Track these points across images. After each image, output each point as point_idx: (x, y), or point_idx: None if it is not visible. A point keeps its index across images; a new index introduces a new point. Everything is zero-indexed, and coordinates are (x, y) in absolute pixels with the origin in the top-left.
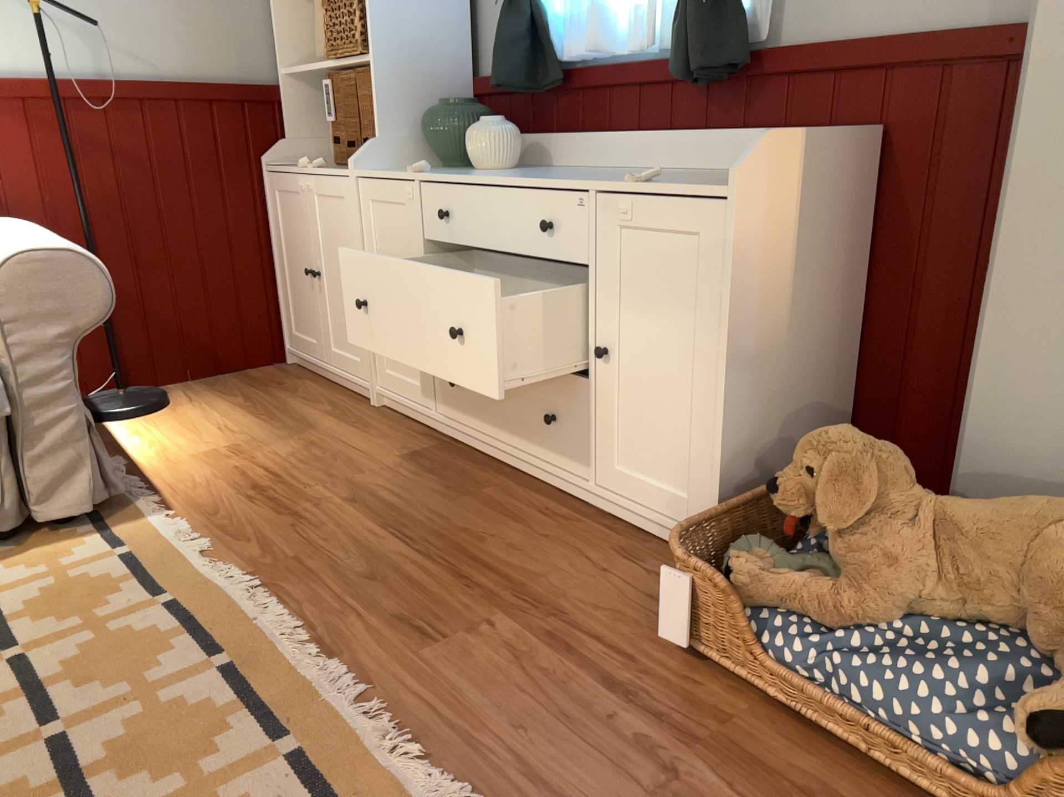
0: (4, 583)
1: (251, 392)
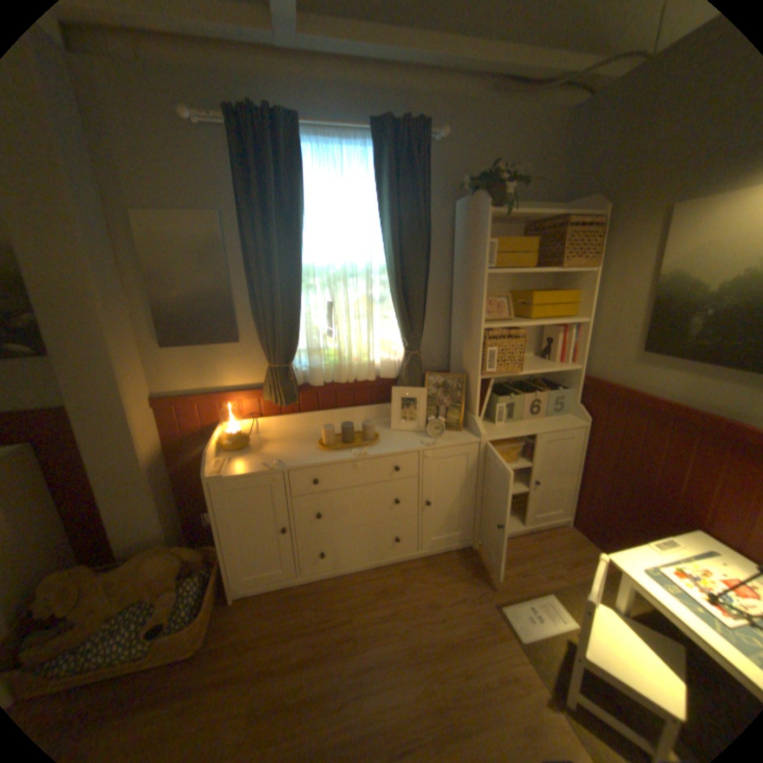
0: None
1: None
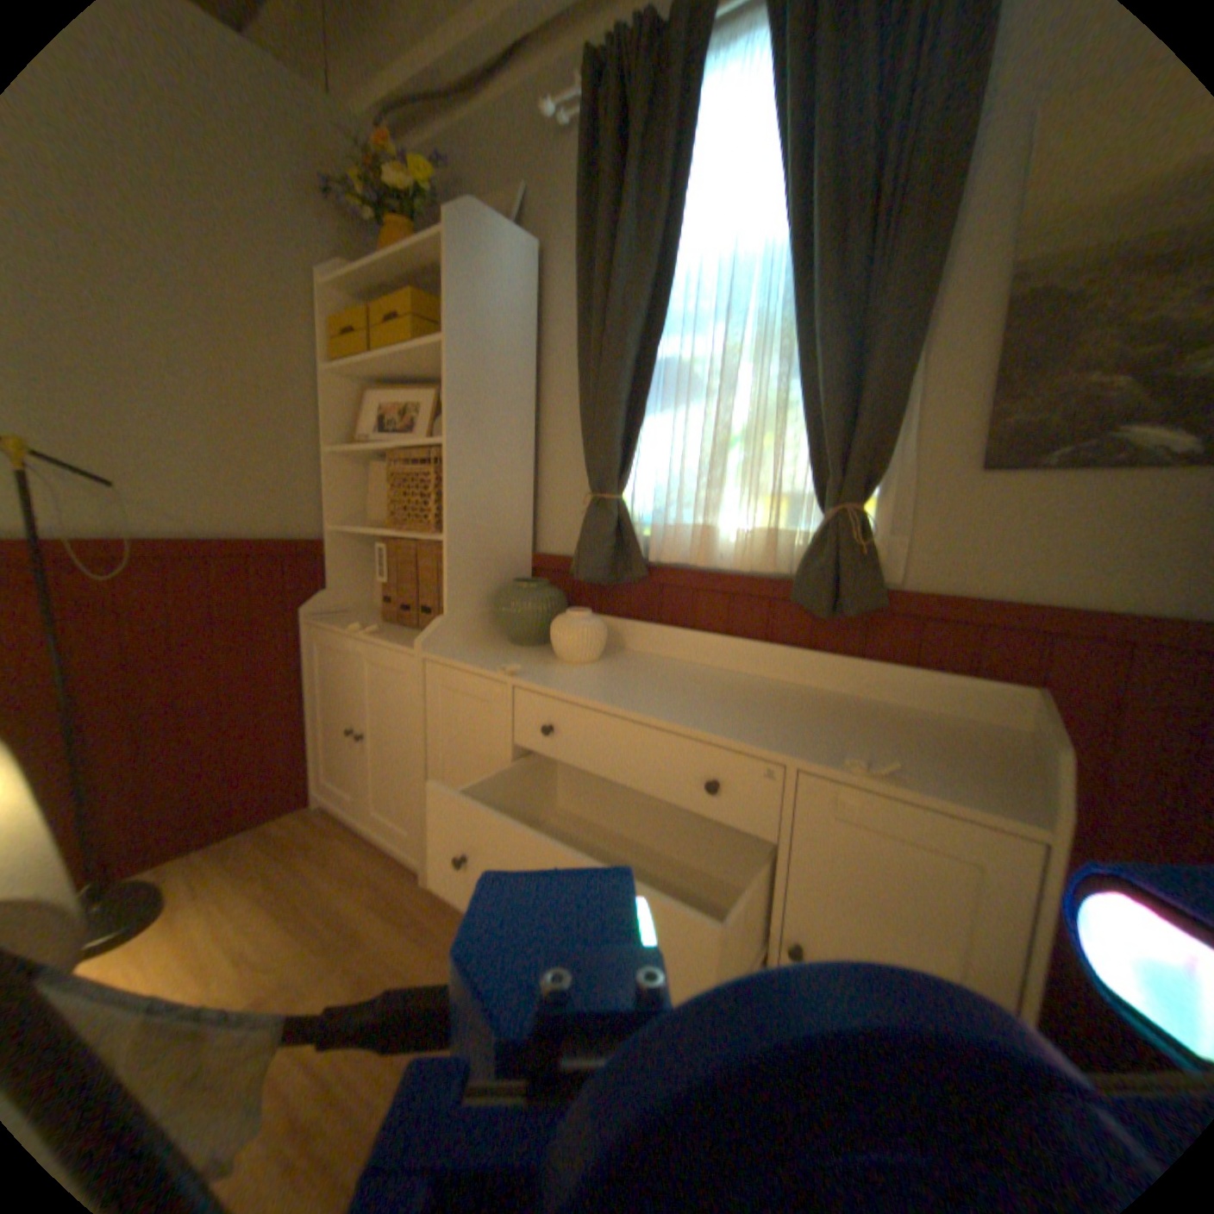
0: None
1: (272, 870)
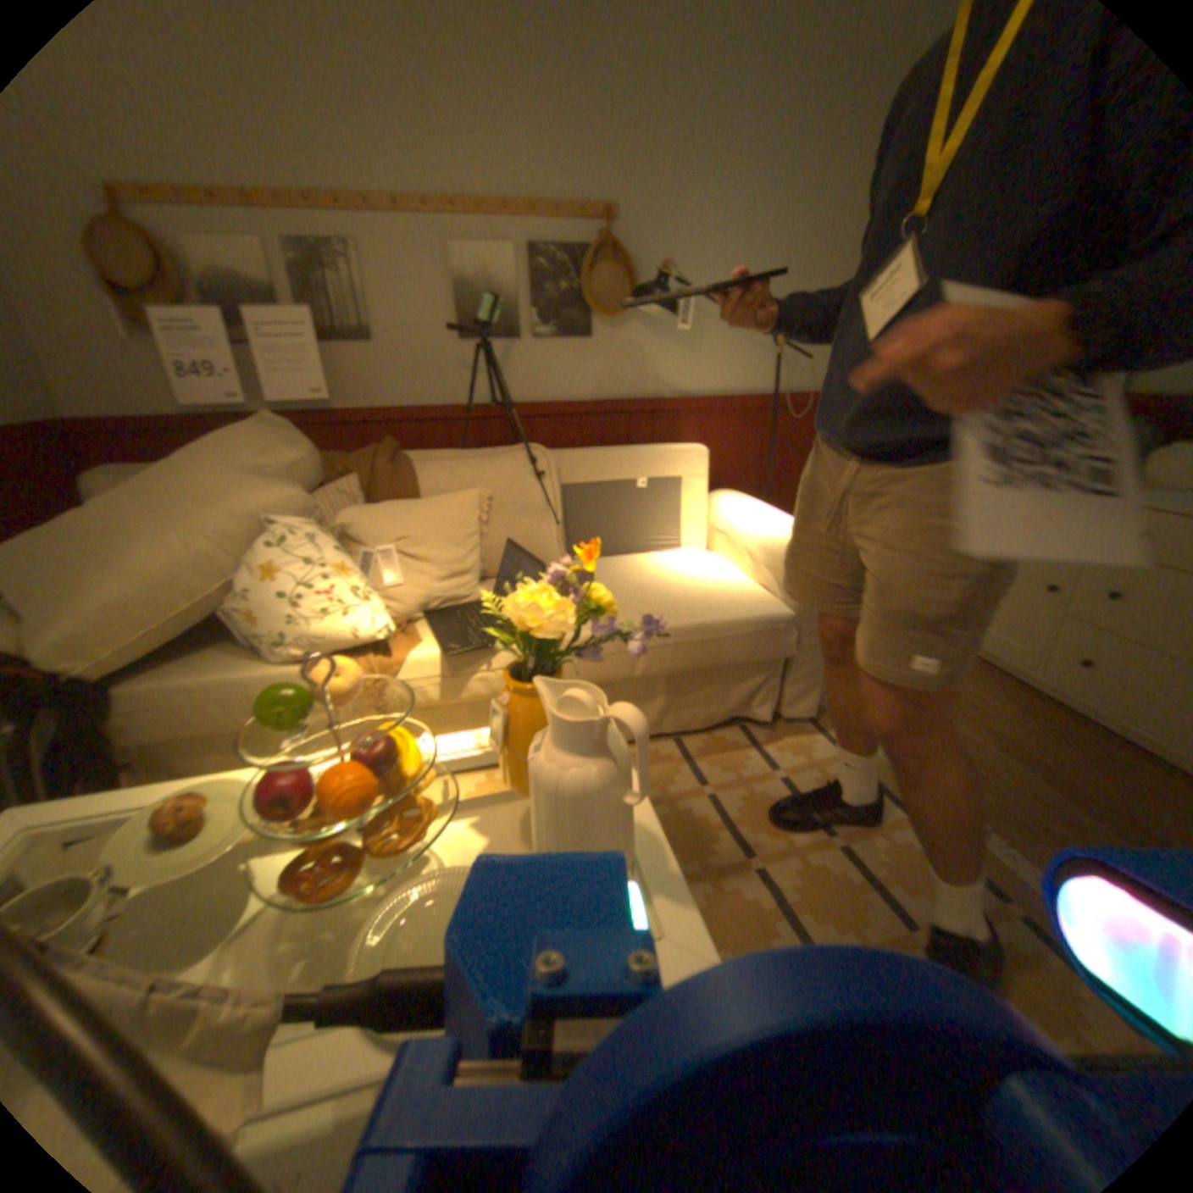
0: (786, 768)
1: None
